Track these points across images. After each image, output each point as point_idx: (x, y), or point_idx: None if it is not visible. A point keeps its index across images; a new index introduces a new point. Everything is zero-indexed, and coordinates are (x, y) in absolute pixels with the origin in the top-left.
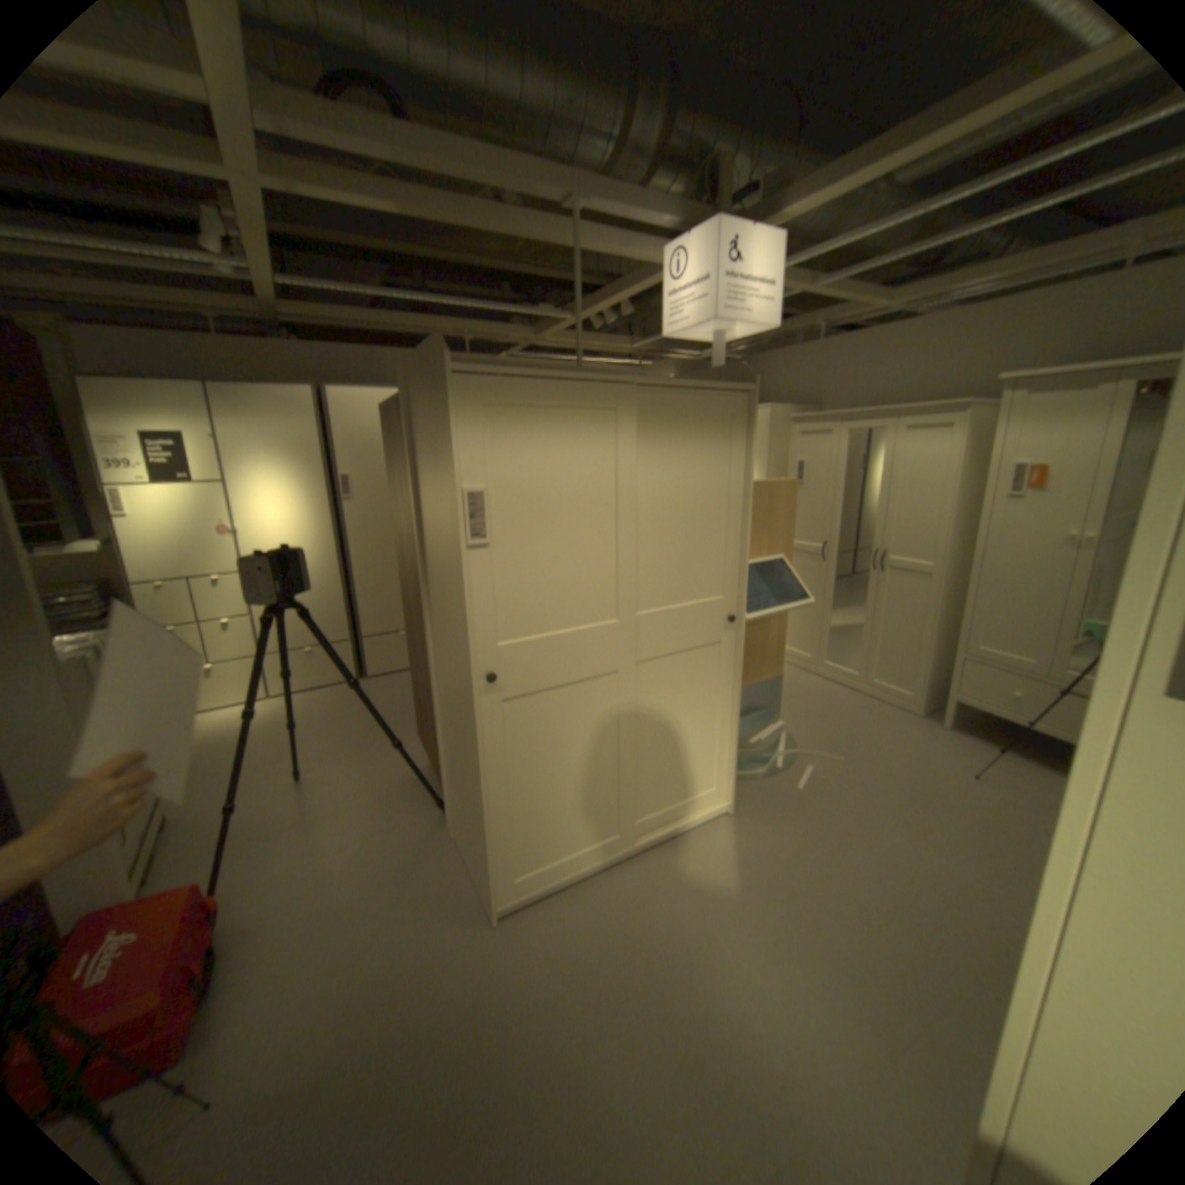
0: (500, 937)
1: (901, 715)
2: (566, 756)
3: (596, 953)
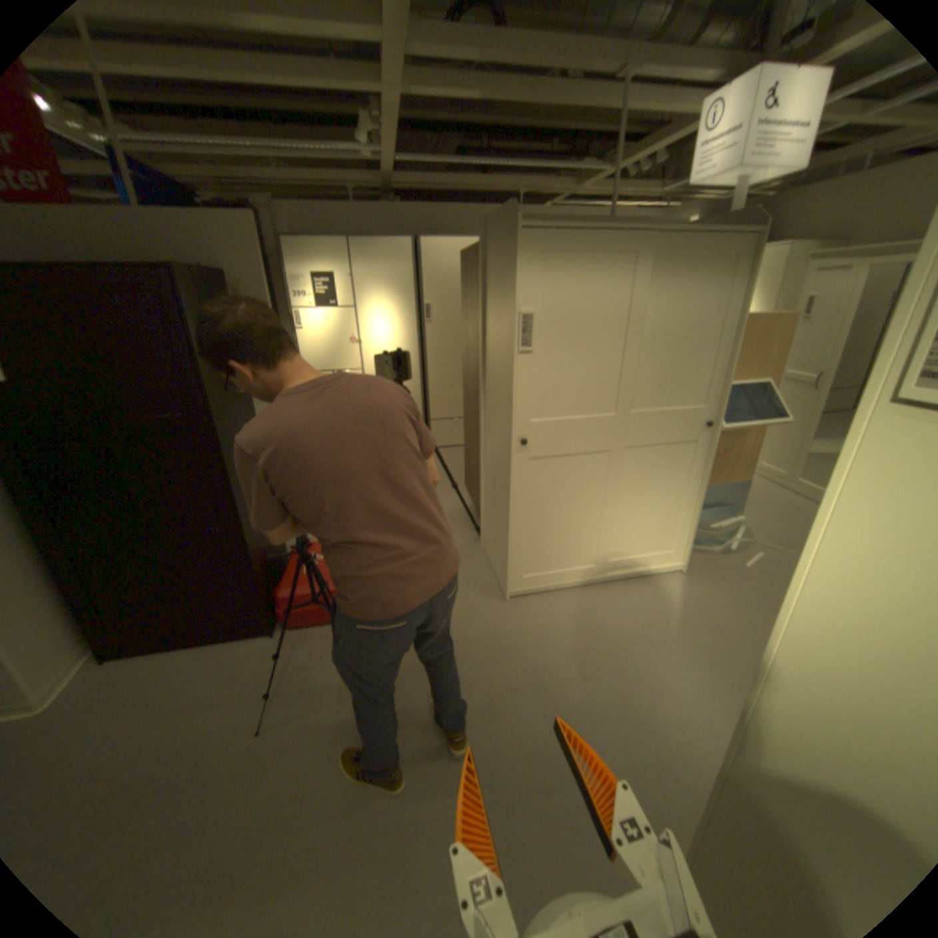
0: (510, 607)
1: None
2: (565, 504)
3: (570, 629)
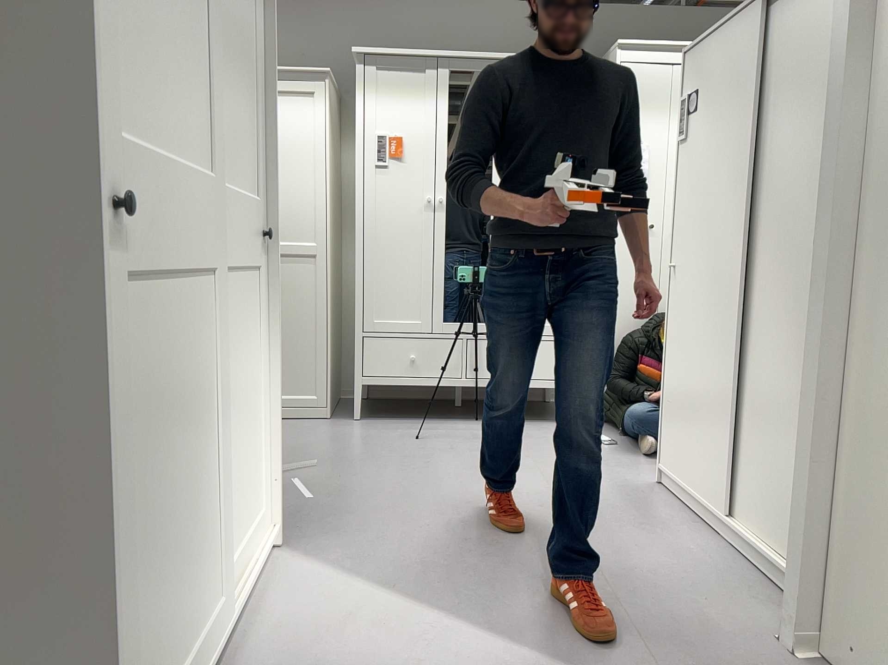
0: None
1: (311, 422)
2: (171, 436)
3: None
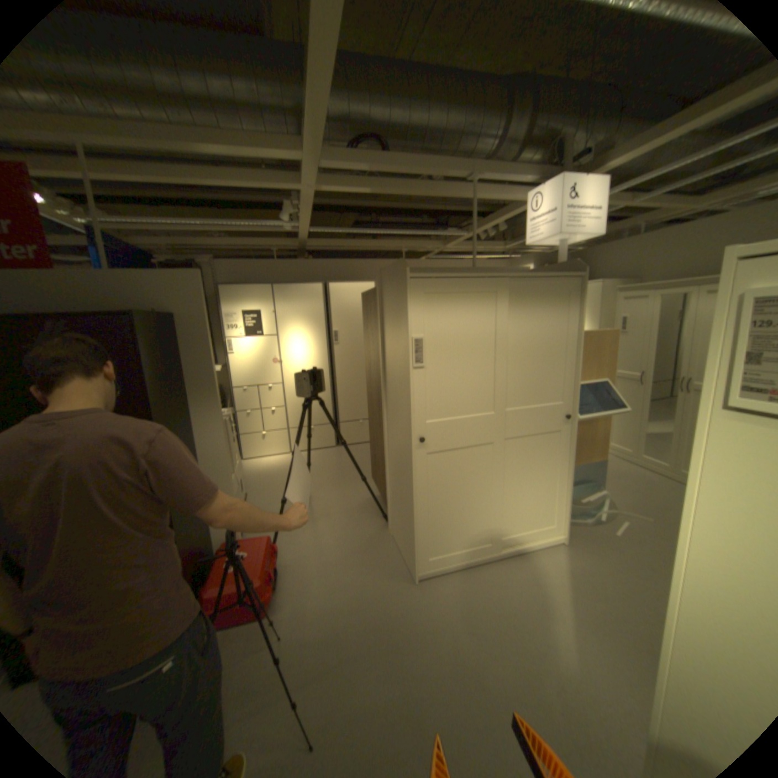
0: (420, 591)
1: None
2: (460, 490)
3: (476, 608)
